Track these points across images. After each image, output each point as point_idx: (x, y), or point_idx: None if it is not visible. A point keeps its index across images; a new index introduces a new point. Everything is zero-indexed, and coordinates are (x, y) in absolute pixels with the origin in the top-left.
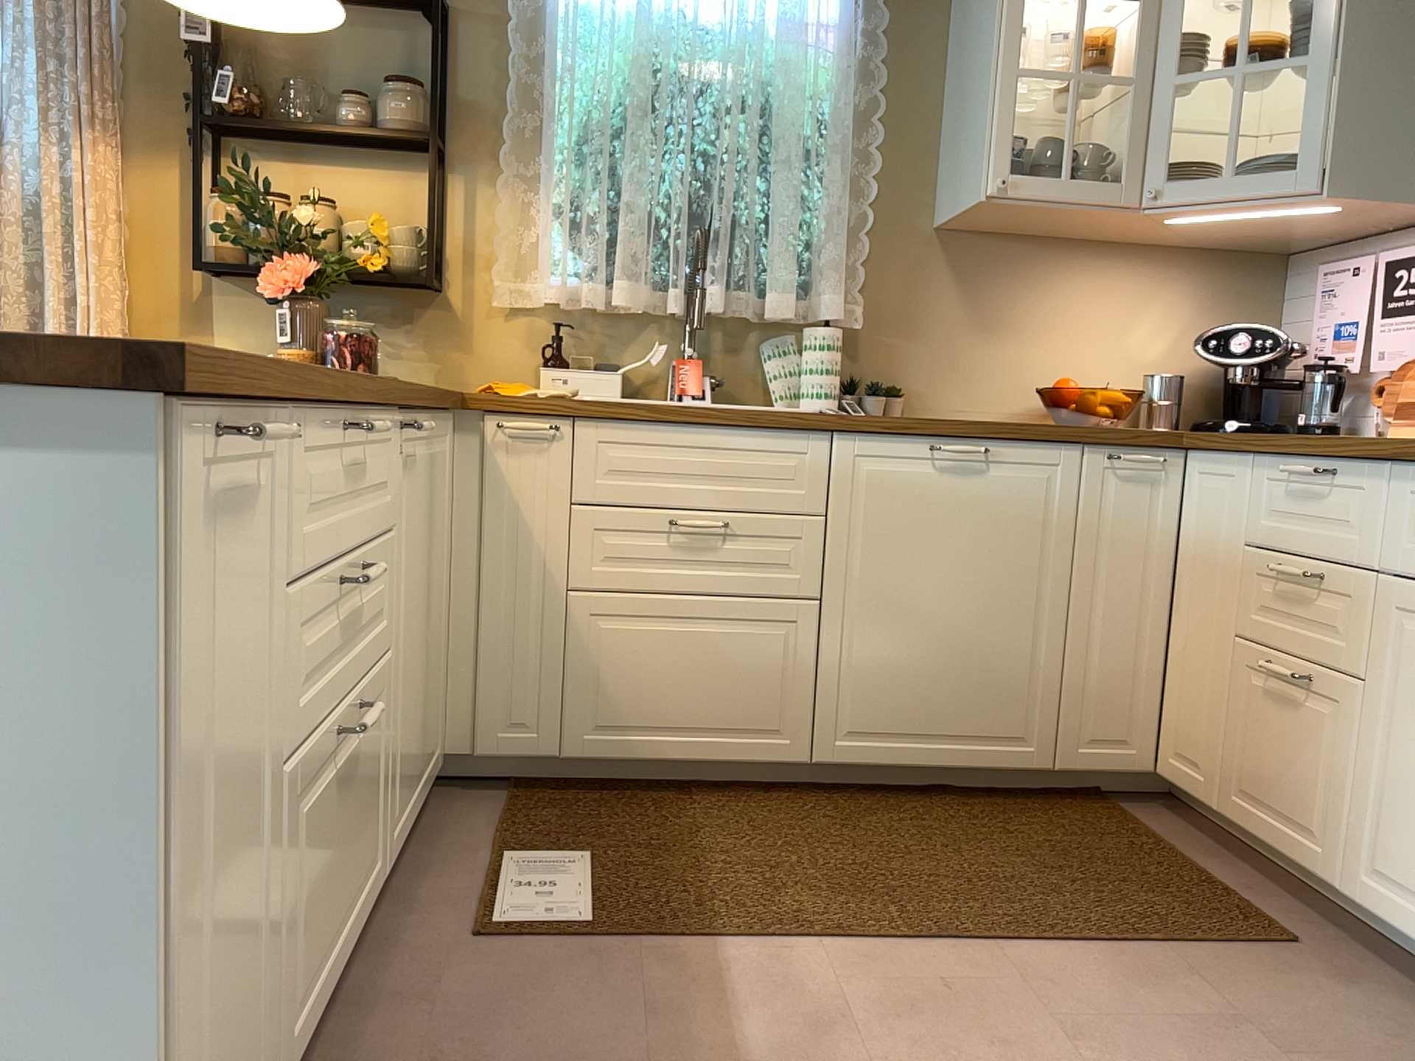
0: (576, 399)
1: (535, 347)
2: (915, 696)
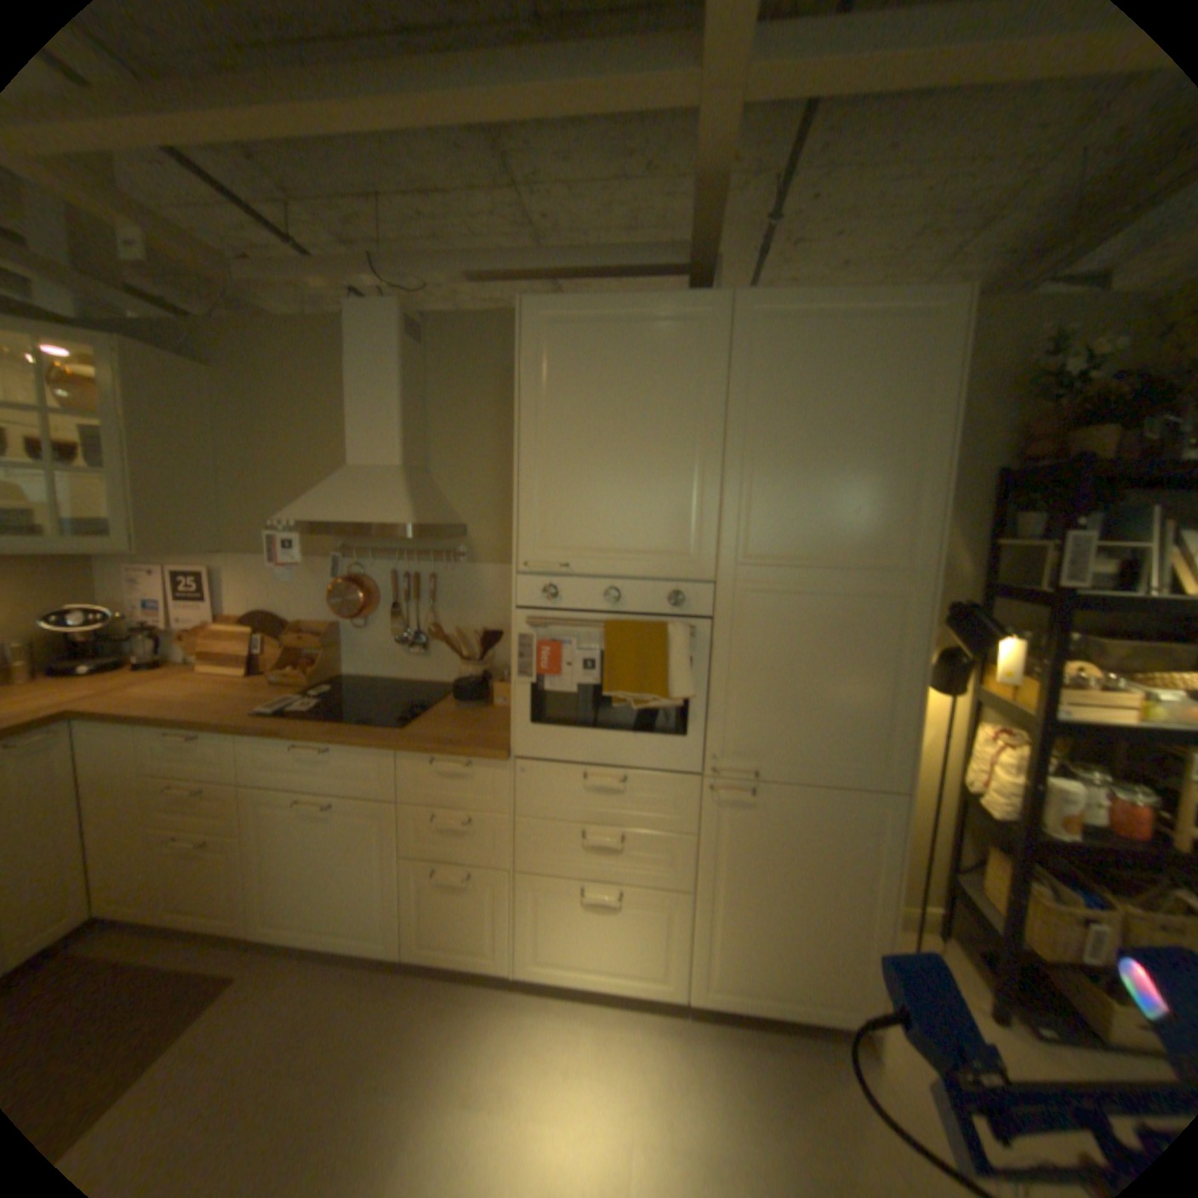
0: None
1: None
2: None
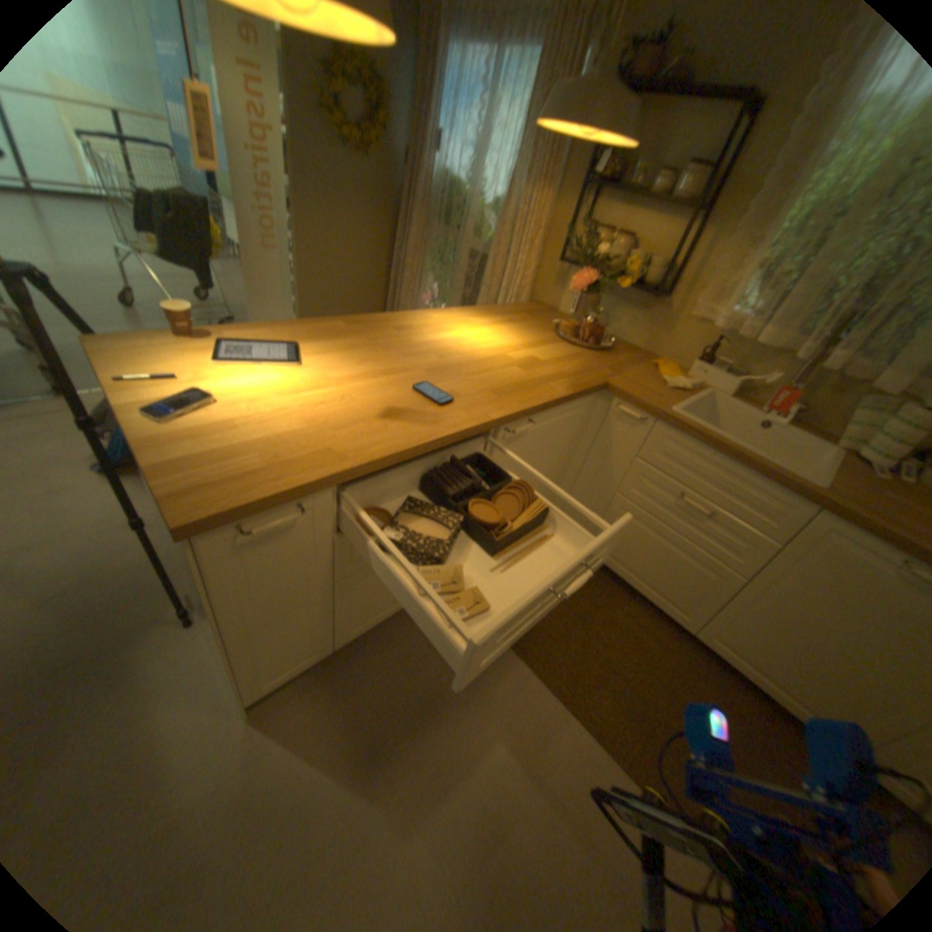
0: (668, 408)
1: (705, 344)
2: (778, 661)
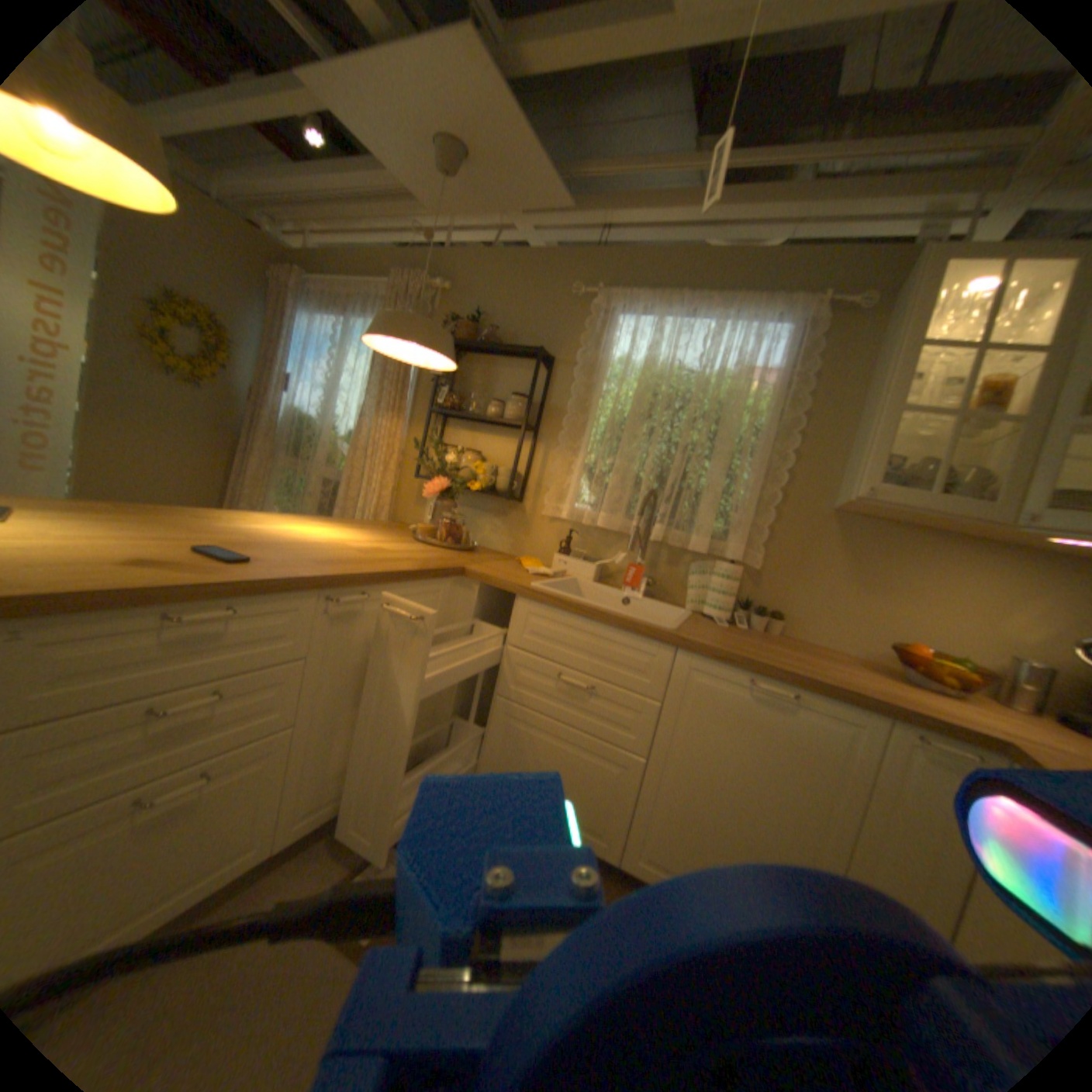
0: (526, 584)
1: (560, 541)
2: (703, 858)
